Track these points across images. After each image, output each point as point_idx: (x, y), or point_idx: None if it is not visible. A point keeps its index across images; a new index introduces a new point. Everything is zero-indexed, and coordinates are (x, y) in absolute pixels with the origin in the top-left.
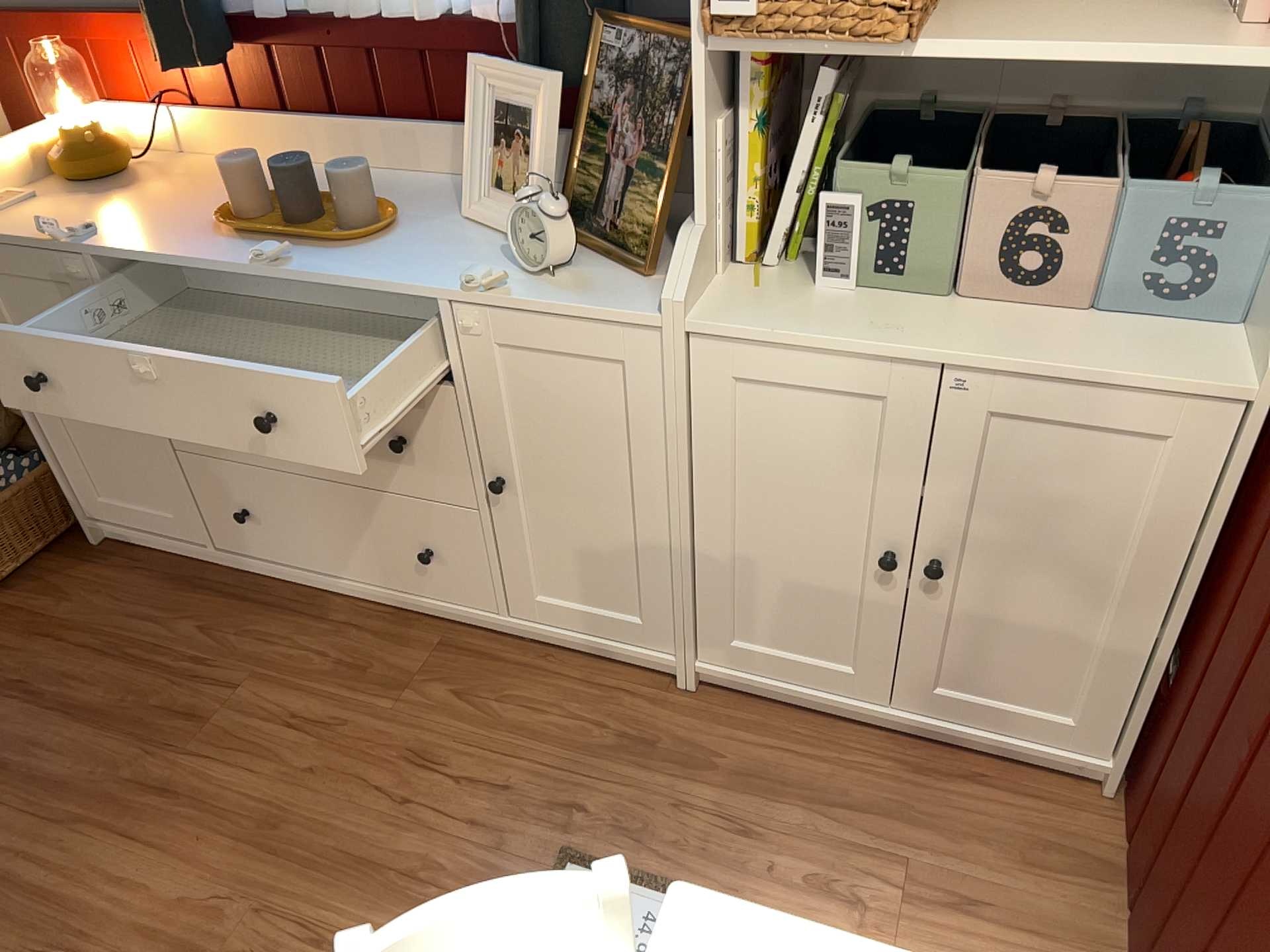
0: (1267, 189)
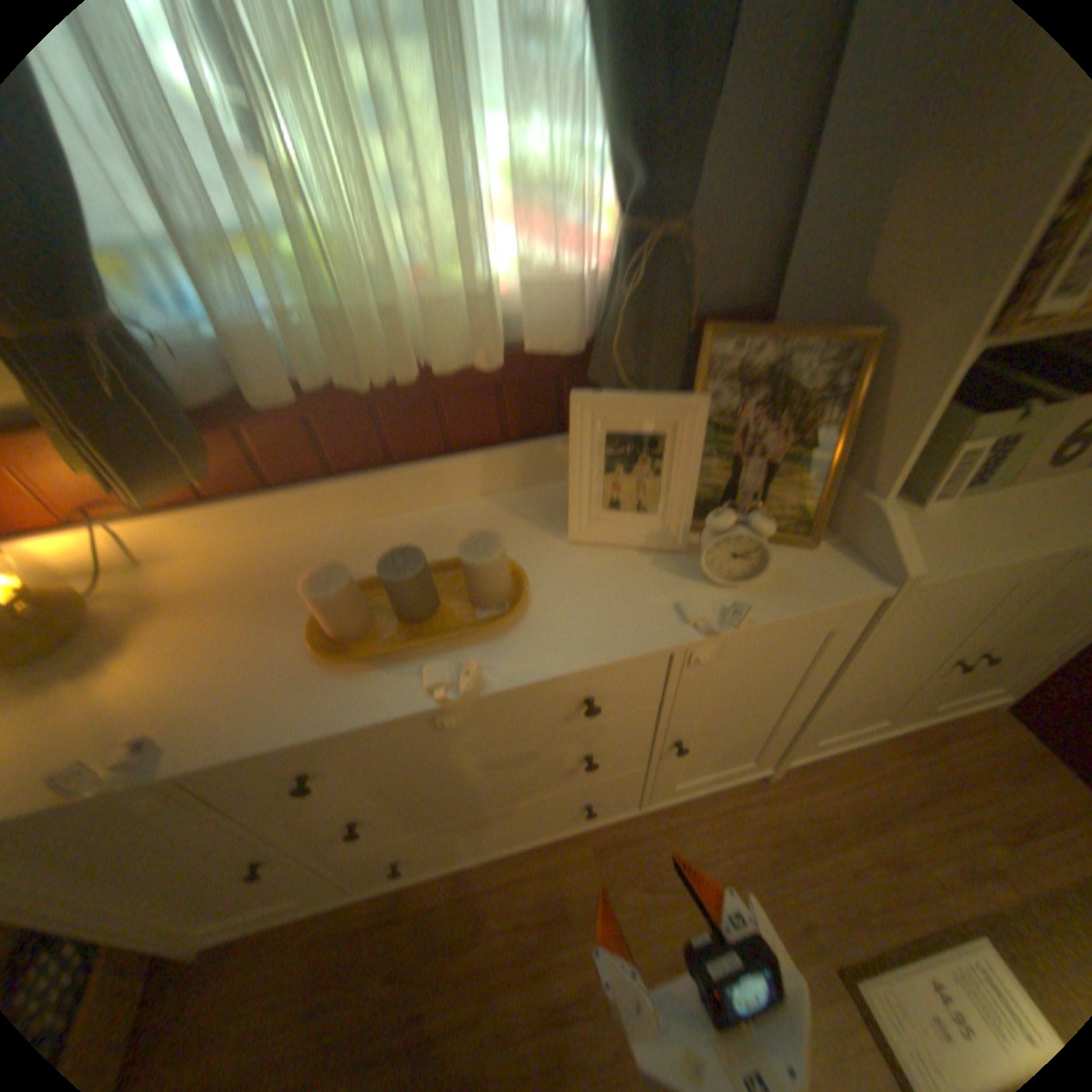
0: None
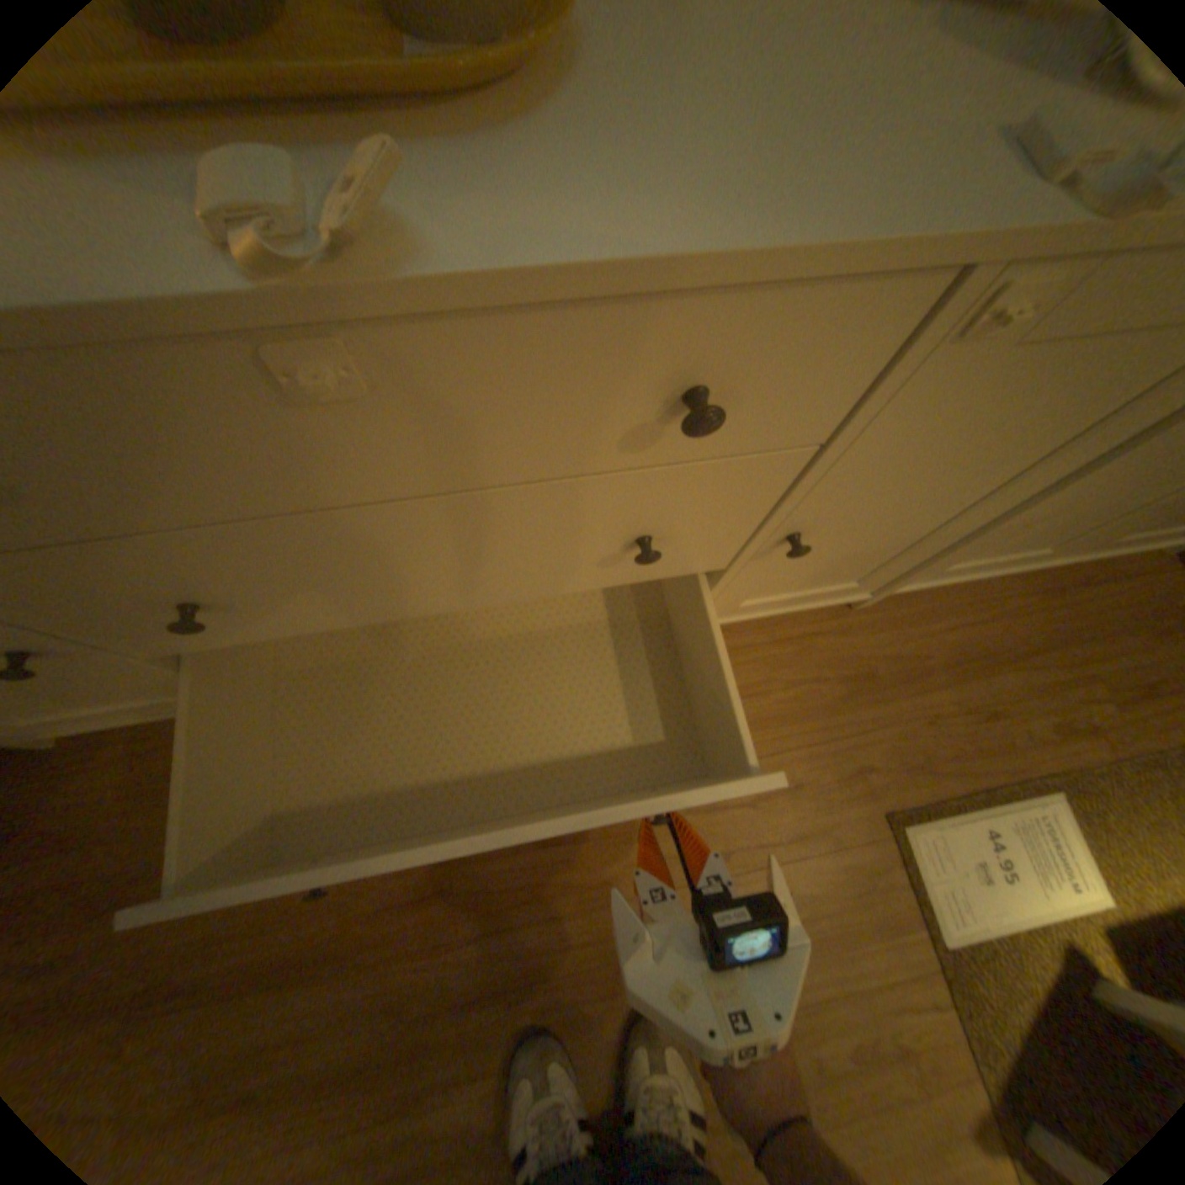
0: None
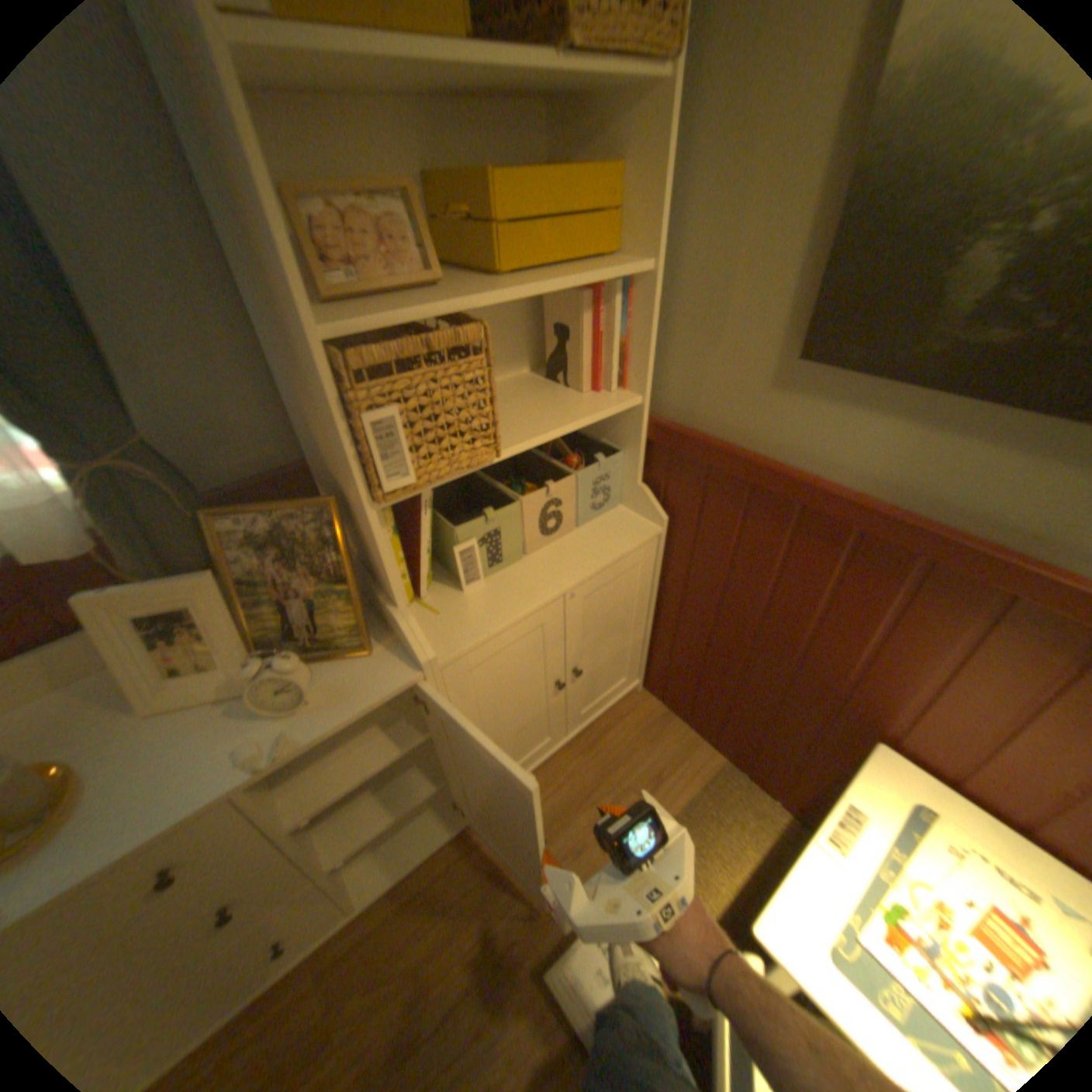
0: (612, 448)
